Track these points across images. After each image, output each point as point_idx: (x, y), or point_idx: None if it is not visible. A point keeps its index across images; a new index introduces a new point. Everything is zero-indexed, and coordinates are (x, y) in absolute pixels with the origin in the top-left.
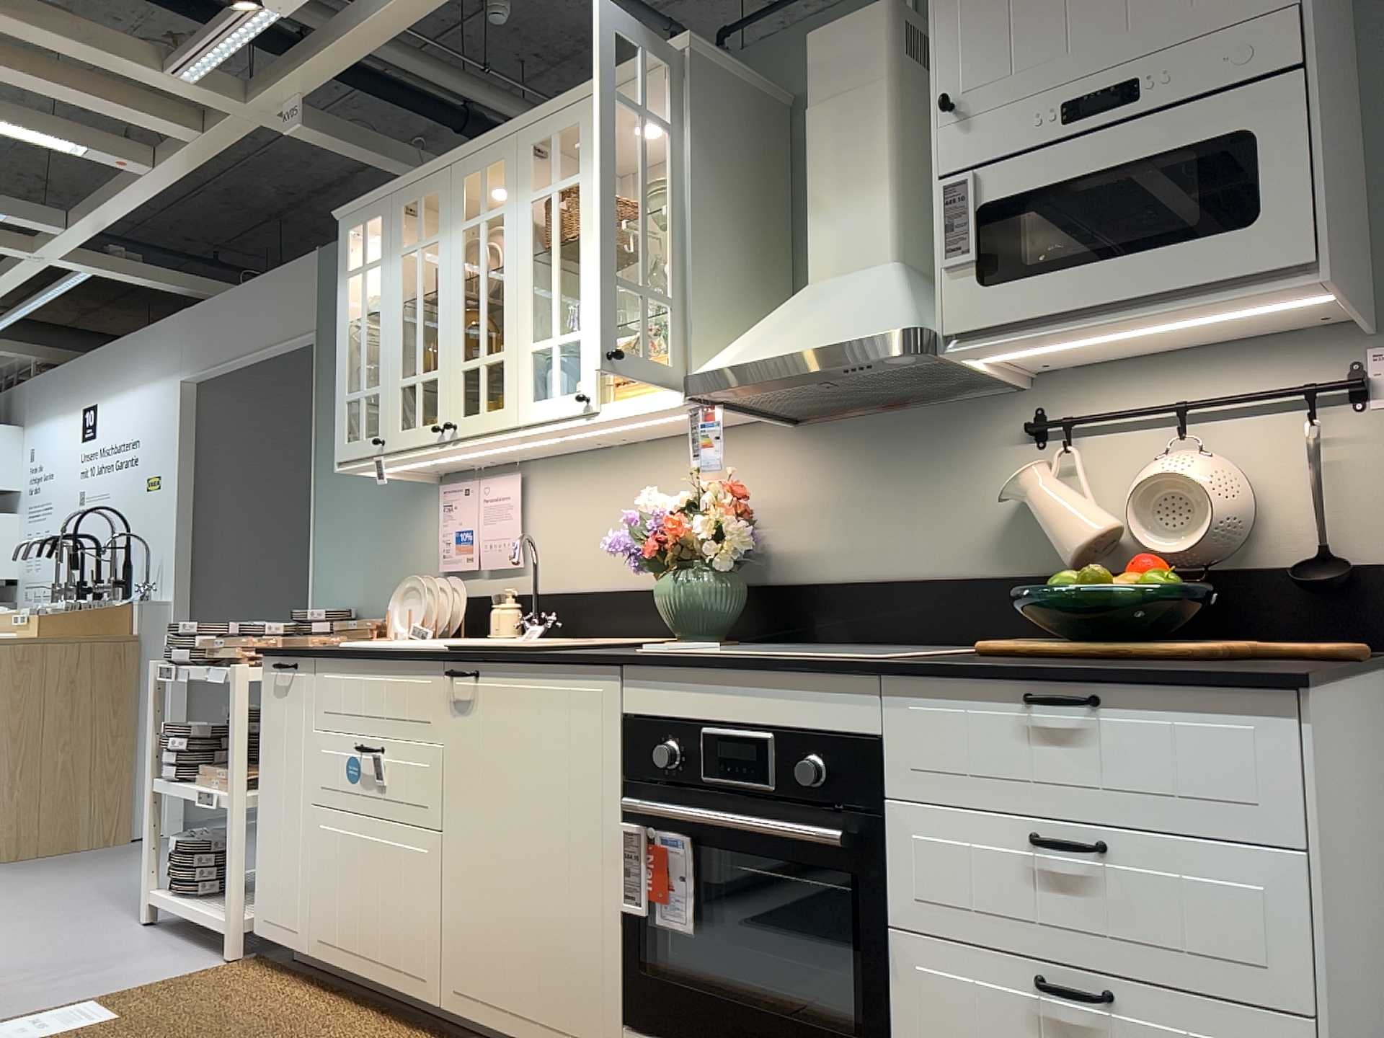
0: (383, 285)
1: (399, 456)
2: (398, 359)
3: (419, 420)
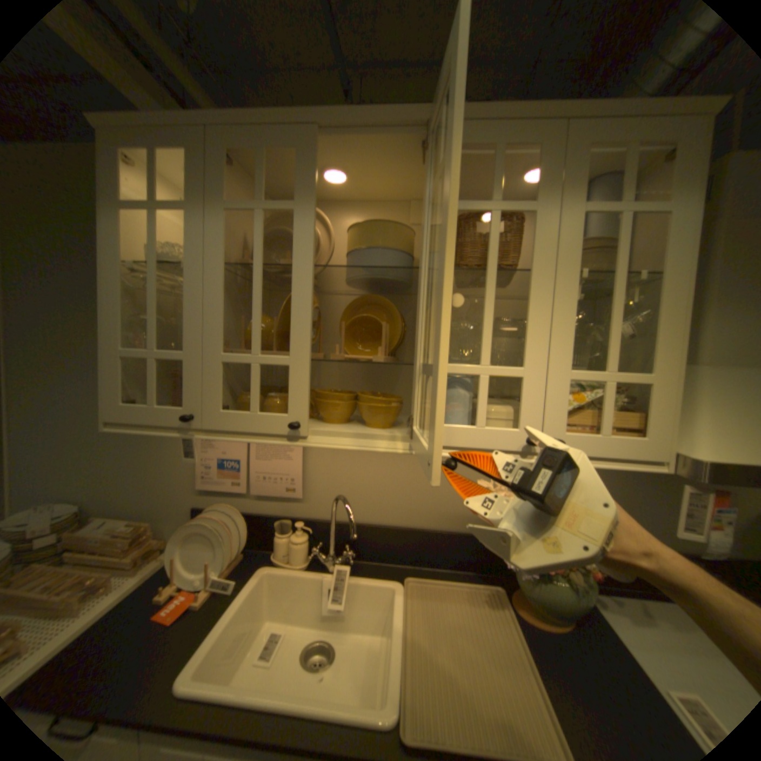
0: (187, 231)
1: (218, 435)
2: (218, 327)
3: (254, 404)
